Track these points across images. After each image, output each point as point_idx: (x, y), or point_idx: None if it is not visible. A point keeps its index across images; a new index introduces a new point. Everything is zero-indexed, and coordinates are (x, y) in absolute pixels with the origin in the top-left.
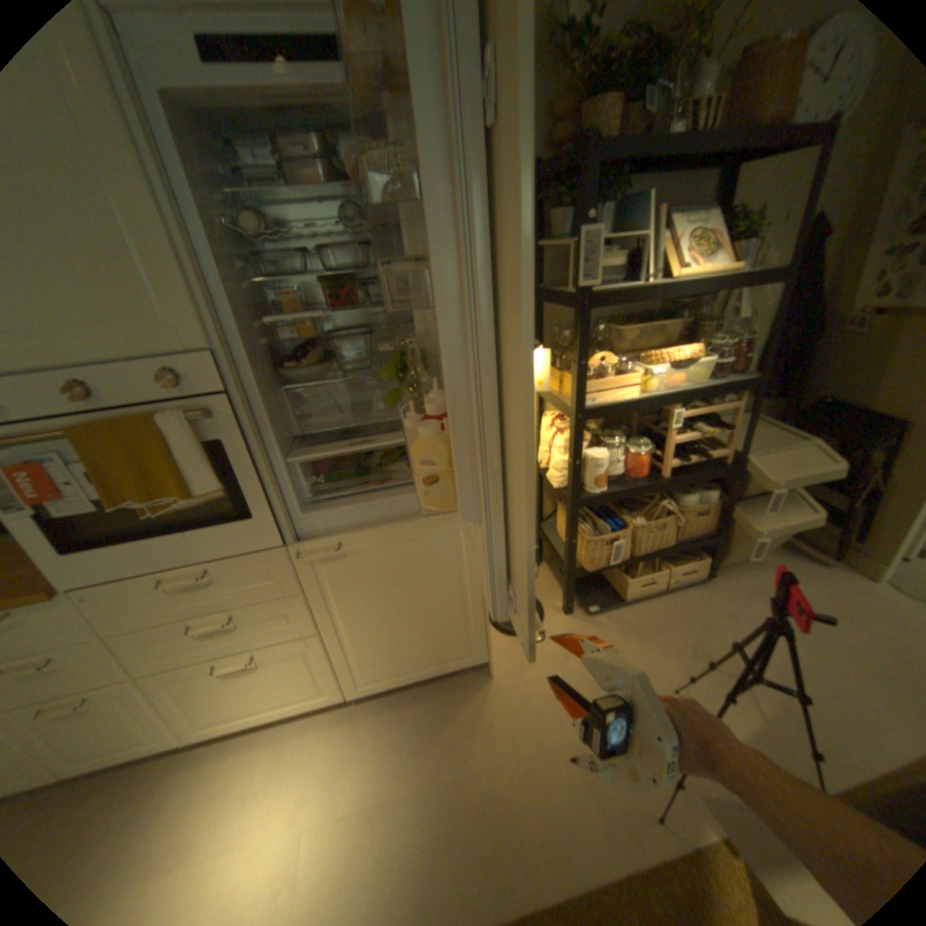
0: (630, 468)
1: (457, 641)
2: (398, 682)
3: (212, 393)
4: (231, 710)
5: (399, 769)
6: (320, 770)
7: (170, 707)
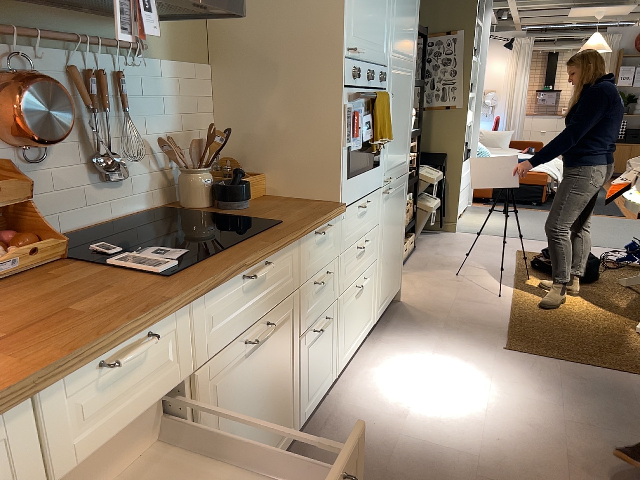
0: None
1: (398, 268)
2: (386, 304)
3: (384, 89)
4: (353, 332)
5: (423, 334)
6: (398, 354)
7: (341, 328)
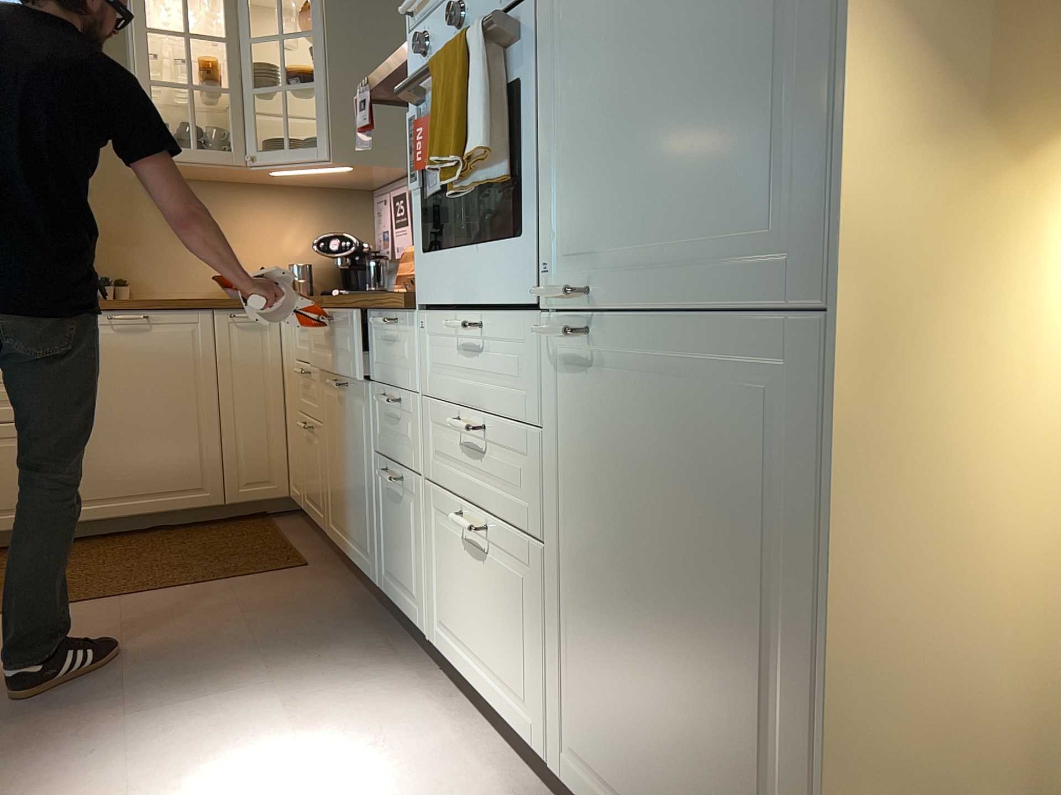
0: None
1: None
2: None
3: None
4: (465, 627)
5: None
6: None
7: (436, 559)
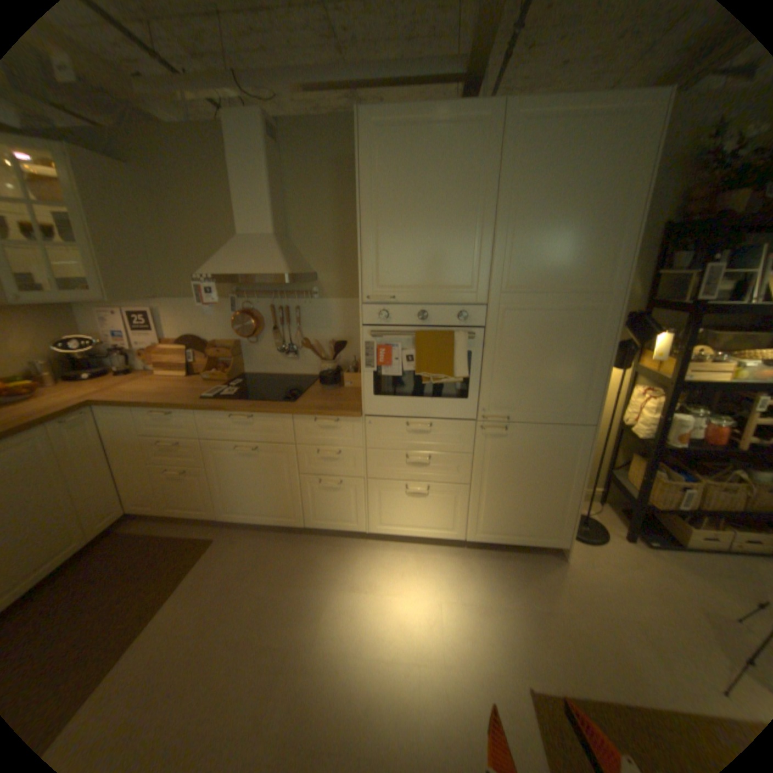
0: (709, 437)
1: (553, 524)
2: (504, 540)
3: (478, 327)
4: (402, 519)
5: (503, 594)
6: (448, 576)
7: (375, 504)
